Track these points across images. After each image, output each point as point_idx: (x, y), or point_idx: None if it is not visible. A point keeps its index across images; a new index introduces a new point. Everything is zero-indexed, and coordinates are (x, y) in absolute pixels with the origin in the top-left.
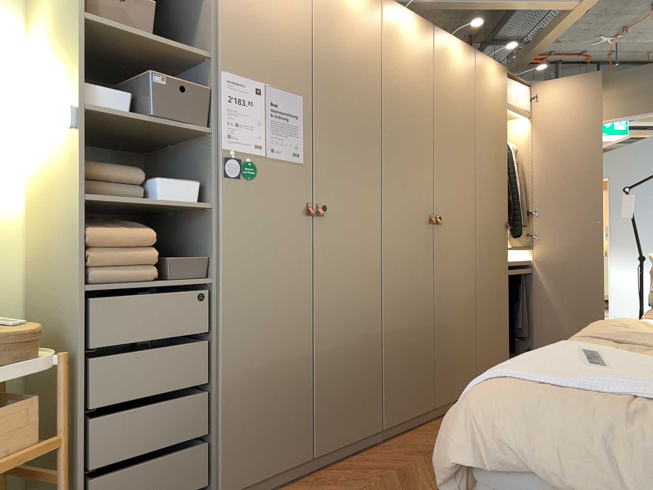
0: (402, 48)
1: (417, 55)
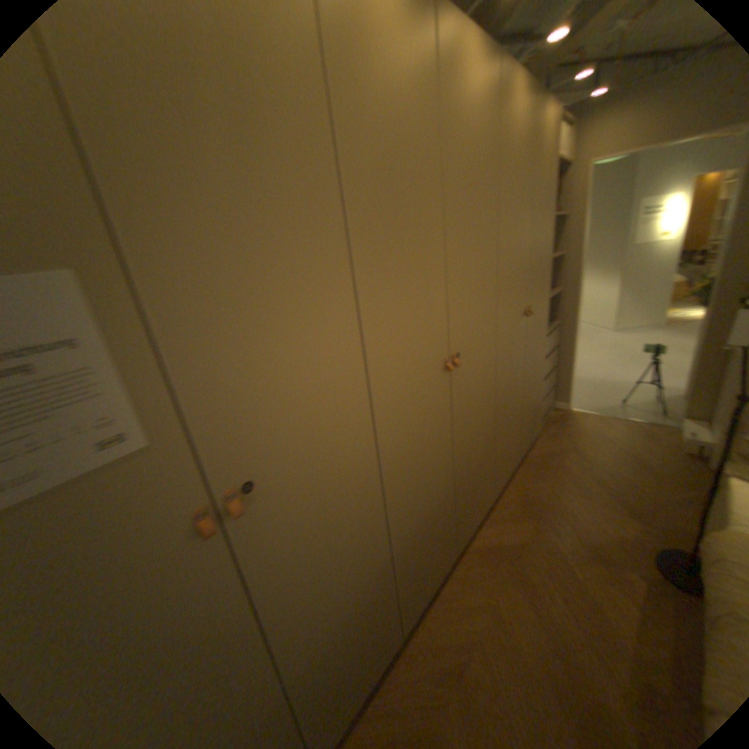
0: (373, 57)
1: (407, 74)
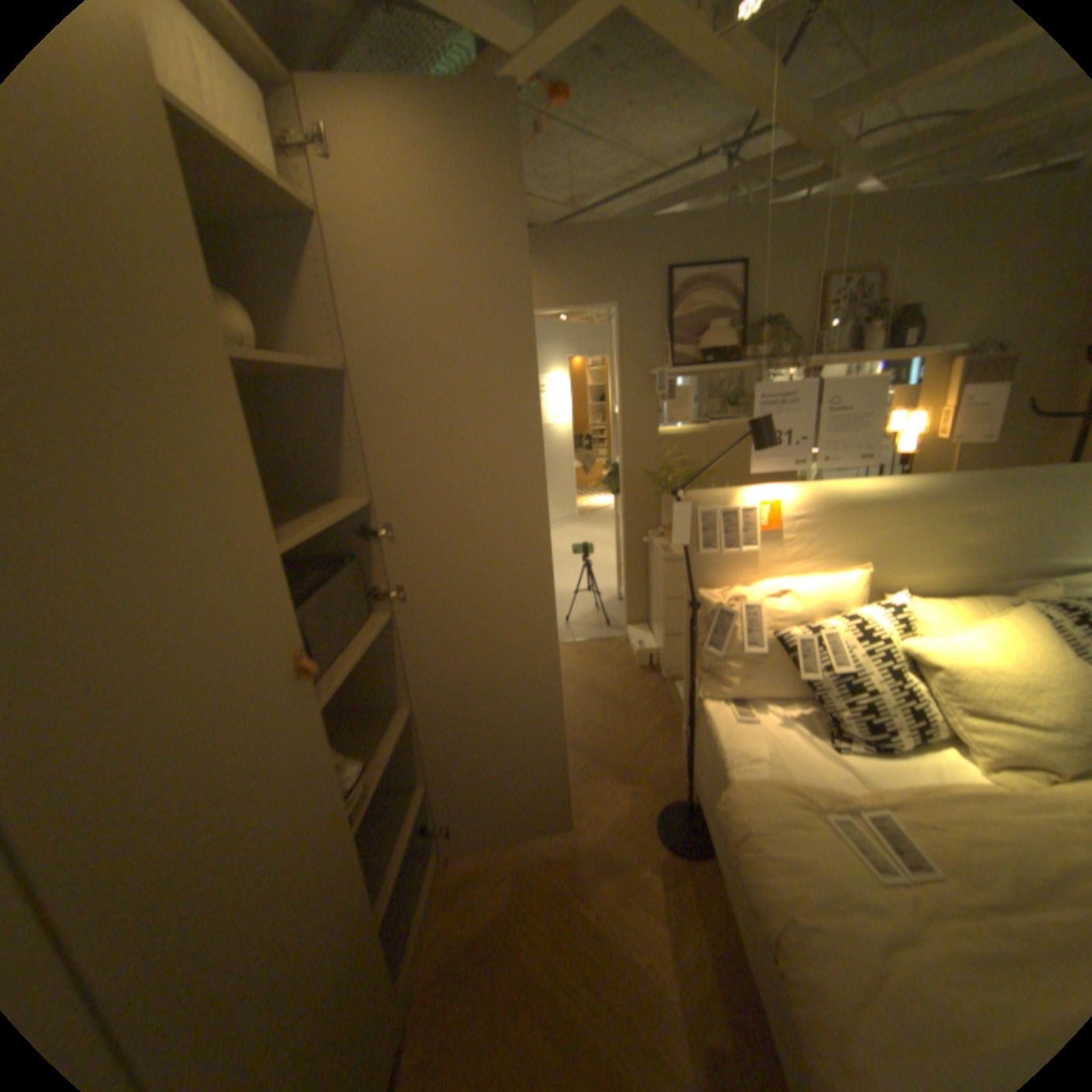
0: None
1: None
